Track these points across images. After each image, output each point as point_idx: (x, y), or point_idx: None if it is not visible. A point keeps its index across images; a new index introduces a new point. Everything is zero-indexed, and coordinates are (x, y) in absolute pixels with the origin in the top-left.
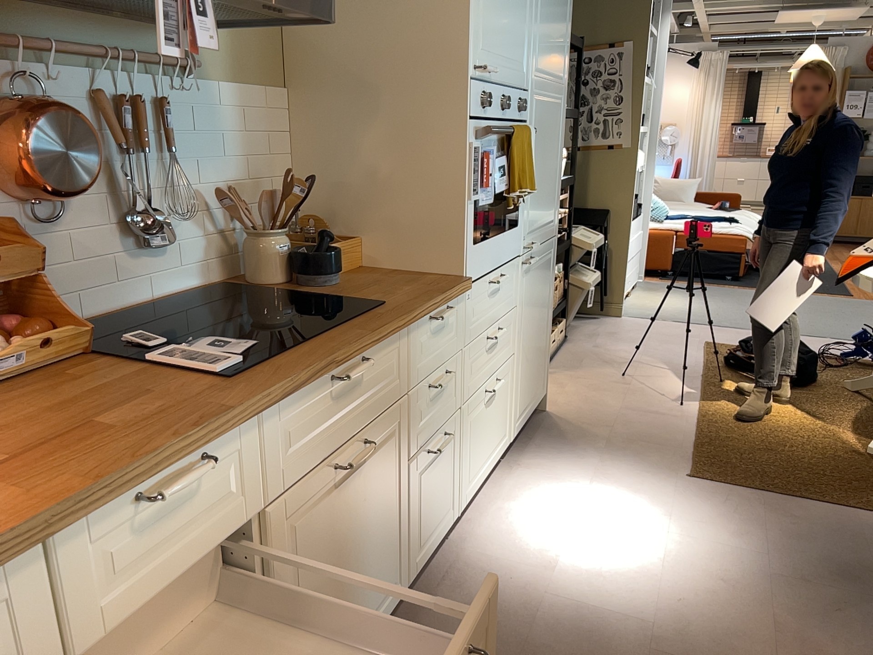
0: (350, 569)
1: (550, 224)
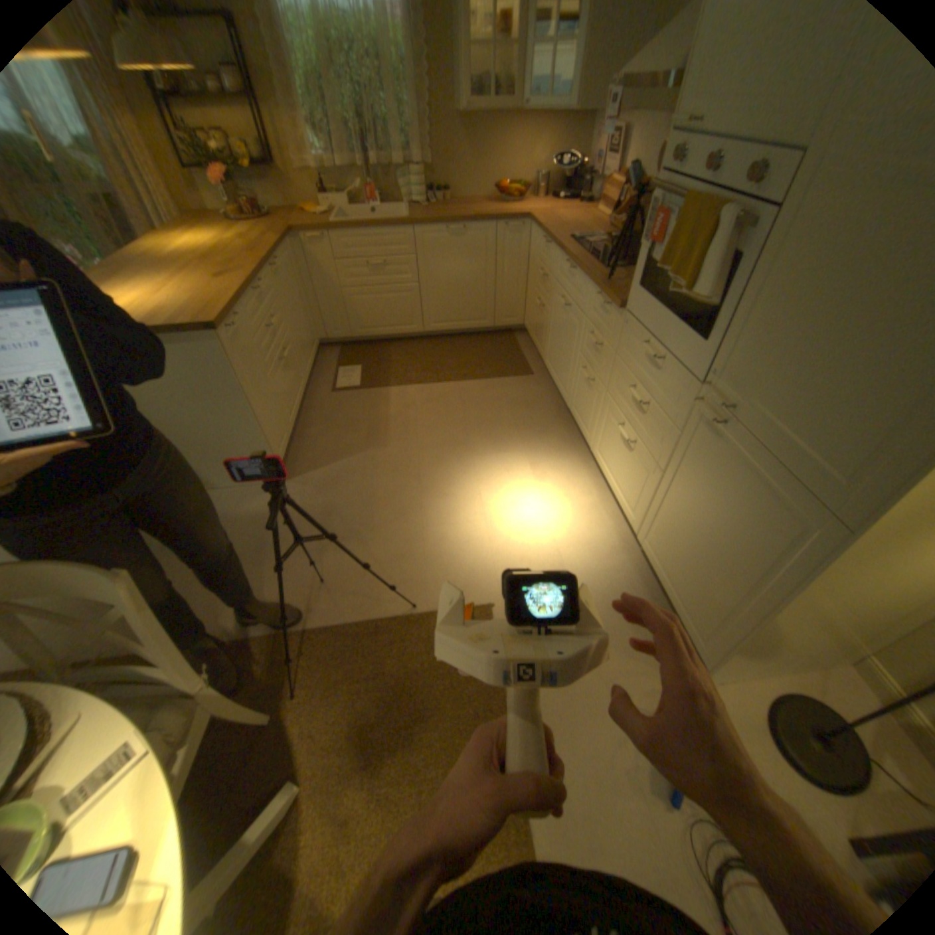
0: (558, 347)
1: (818, 470)
